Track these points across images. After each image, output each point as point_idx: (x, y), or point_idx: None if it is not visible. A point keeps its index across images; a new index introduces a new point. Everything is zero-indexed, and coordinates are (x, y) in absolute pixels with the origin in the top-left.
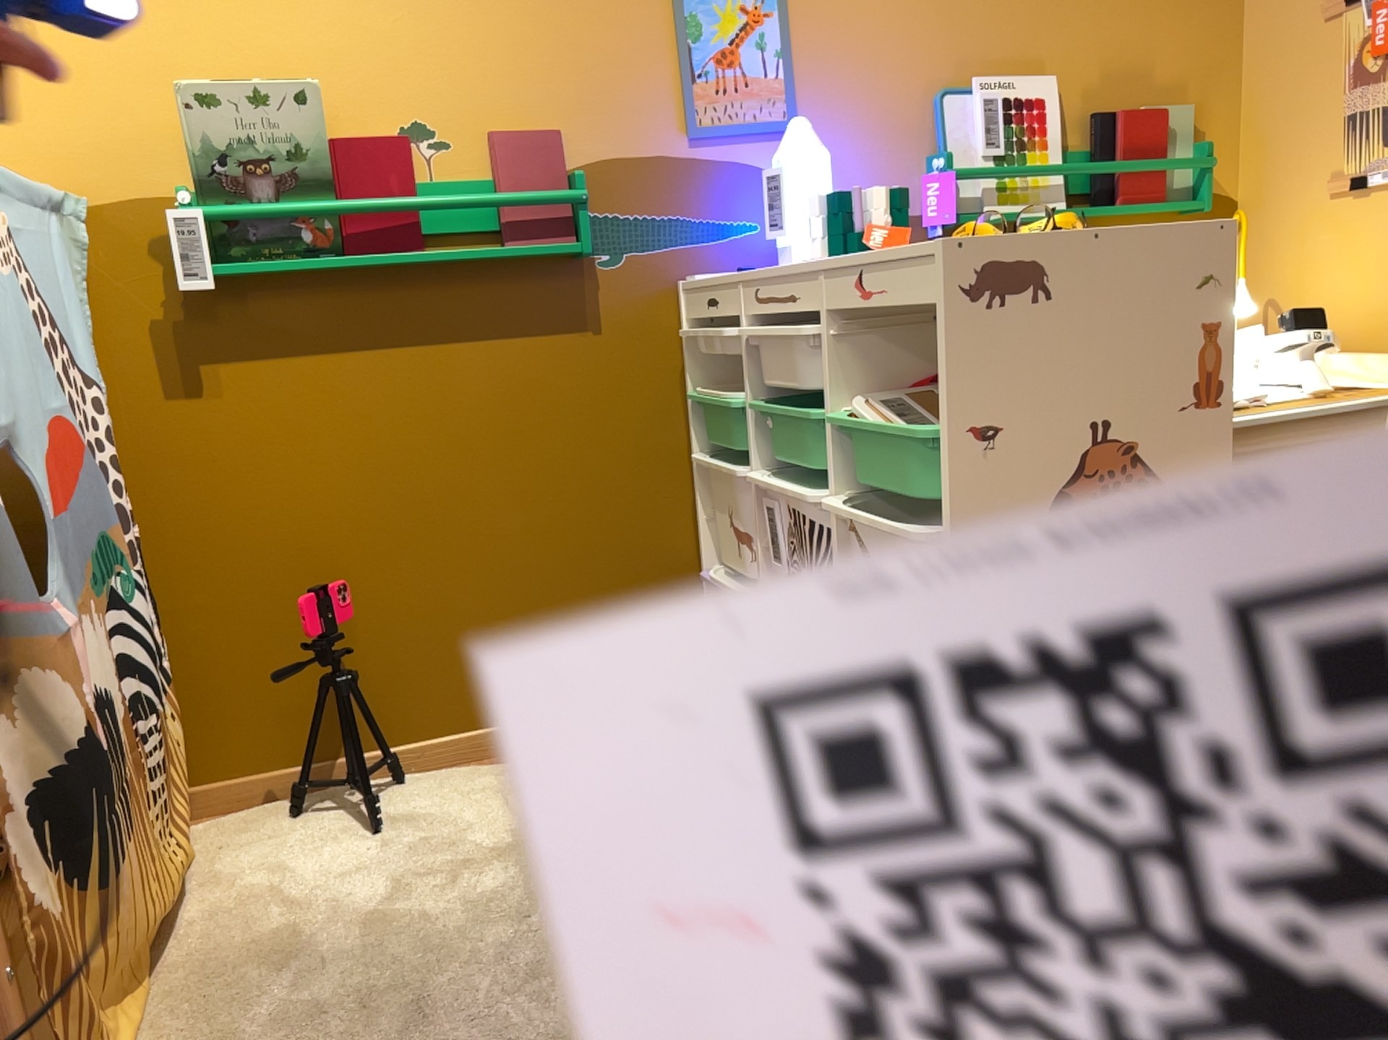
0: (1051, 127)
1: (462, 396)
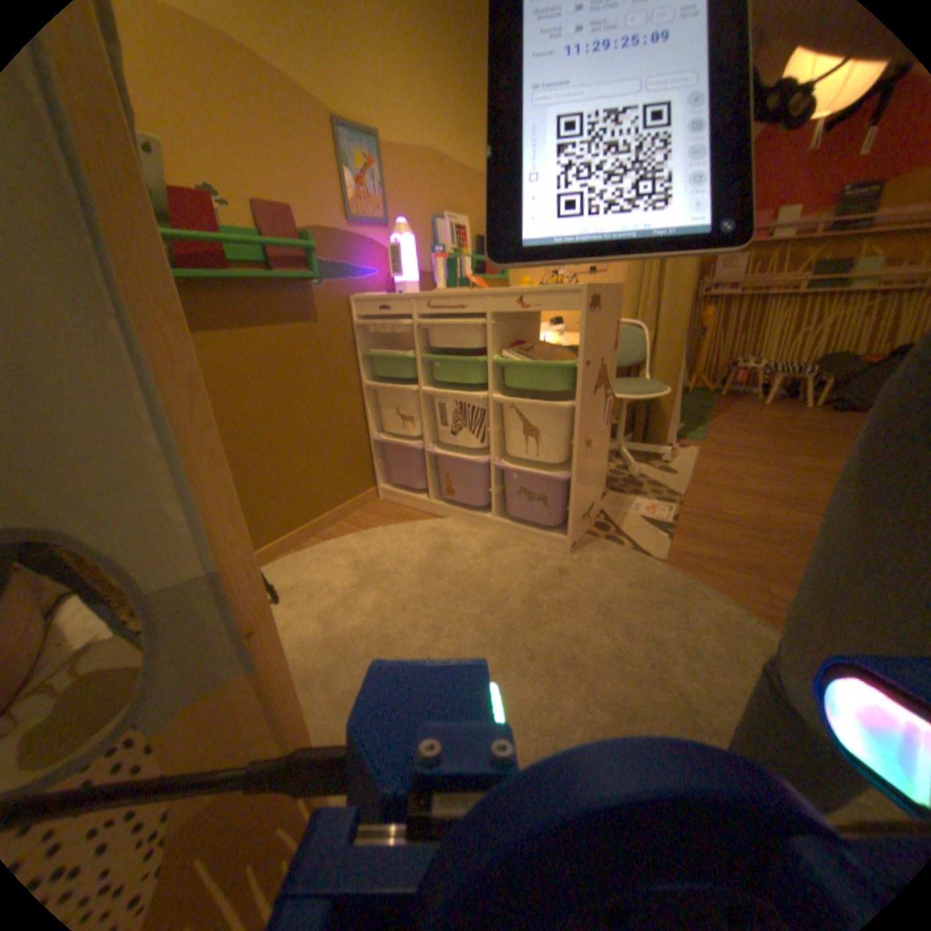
0: (468, 238)
1: (255, 359)
